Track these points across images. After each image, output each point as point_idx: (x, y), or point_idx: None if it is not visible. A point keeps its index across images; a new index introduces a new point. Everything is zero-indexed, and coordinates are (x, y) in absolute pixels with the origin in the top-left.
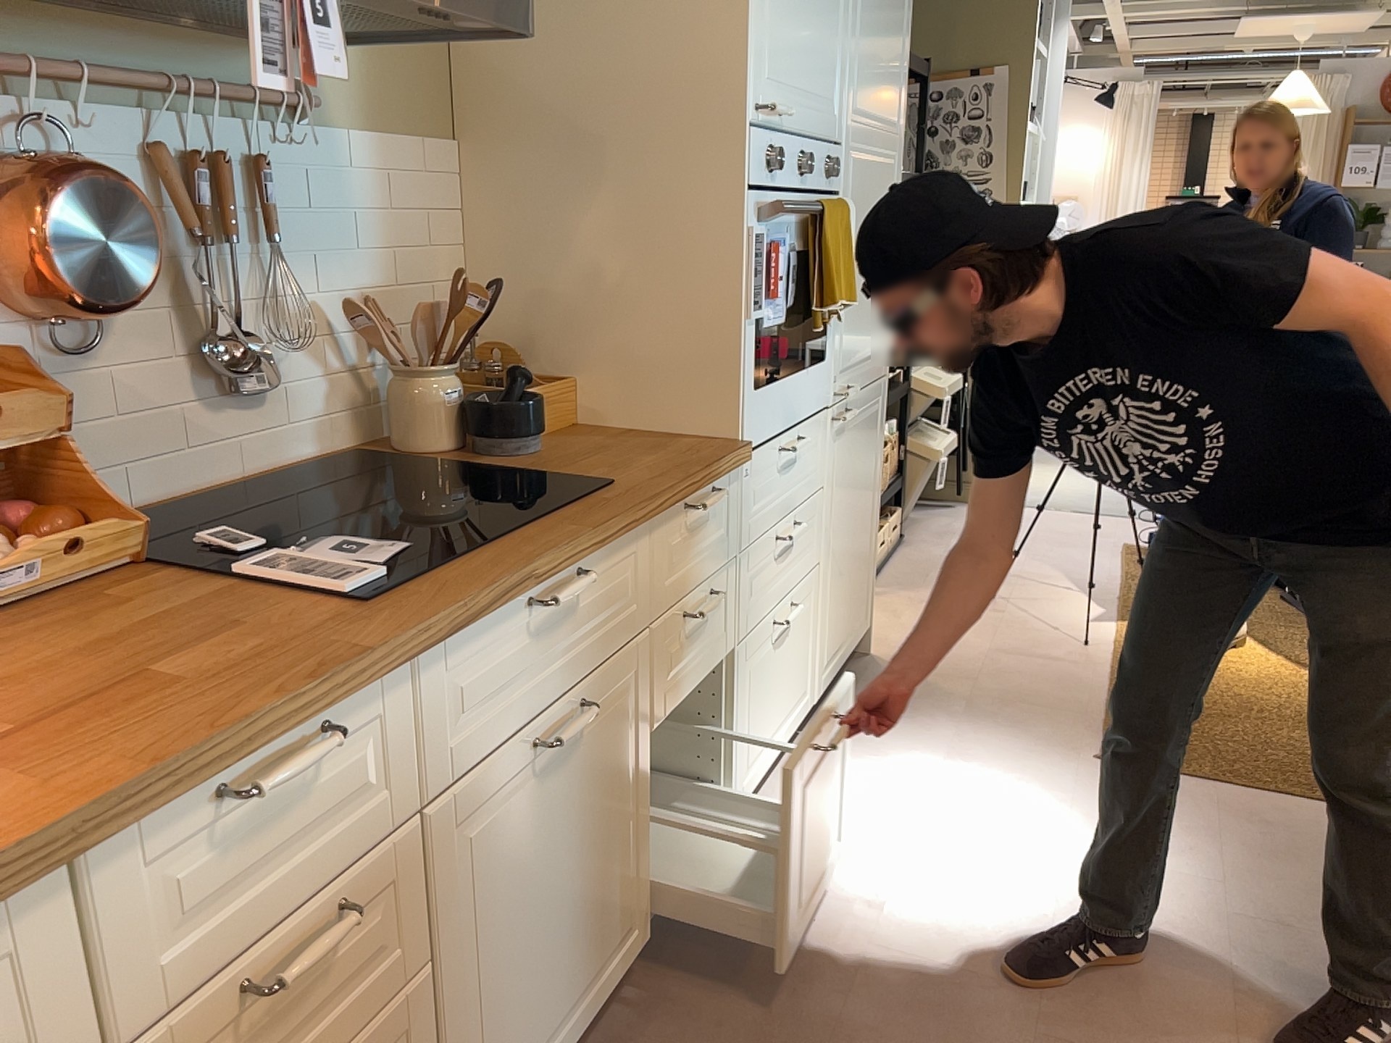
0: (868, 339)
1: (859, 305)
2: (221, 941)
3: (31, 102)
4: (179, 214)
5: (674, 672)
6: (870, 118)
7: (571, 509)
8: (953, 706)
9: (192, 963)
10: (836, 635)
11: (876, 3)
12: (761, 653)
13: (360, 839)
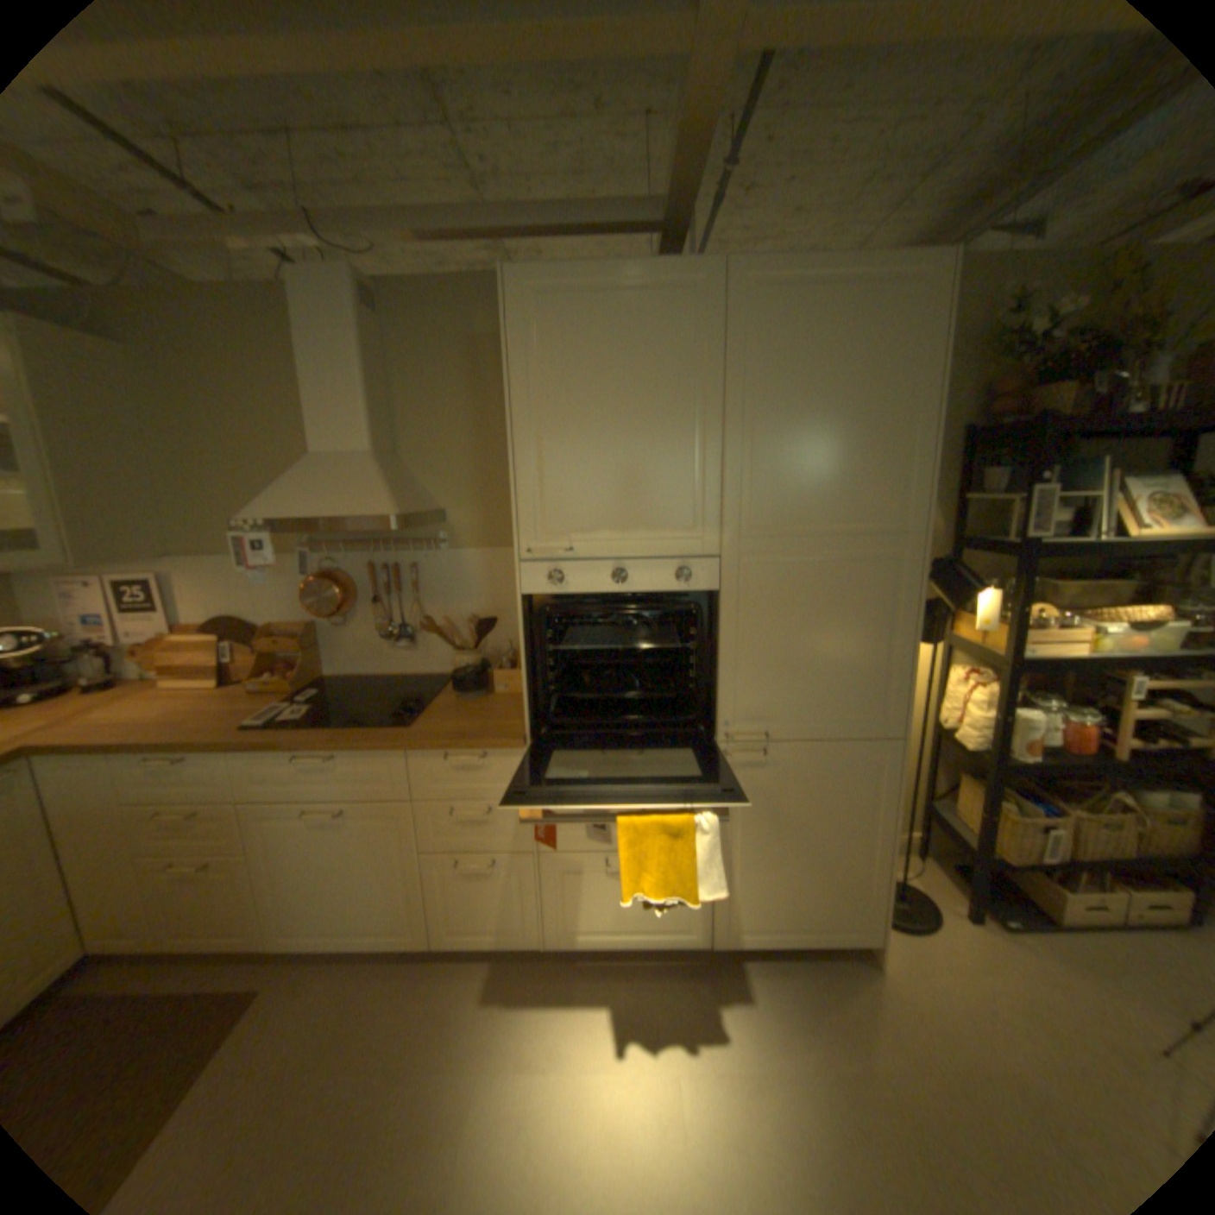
0: (821, 703)
1: (786, 673)
2: (152, 799)
3: (326, 554)
4: (370, 585)
5: (444, 834)
6: (794, 527)
7: (358, 731)
8: (847, 1066)
9: (142, 799)
10: (762, 919)
11: (796, 437)
12: (582, 871)
13: (204, 799)
